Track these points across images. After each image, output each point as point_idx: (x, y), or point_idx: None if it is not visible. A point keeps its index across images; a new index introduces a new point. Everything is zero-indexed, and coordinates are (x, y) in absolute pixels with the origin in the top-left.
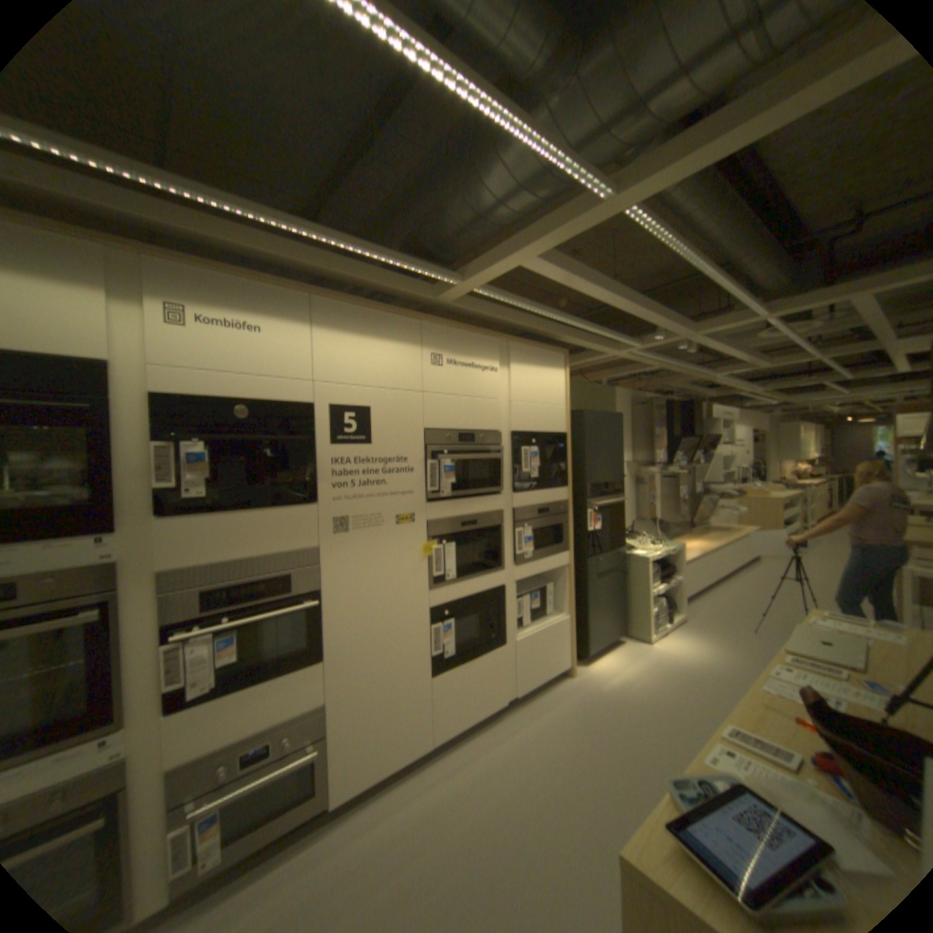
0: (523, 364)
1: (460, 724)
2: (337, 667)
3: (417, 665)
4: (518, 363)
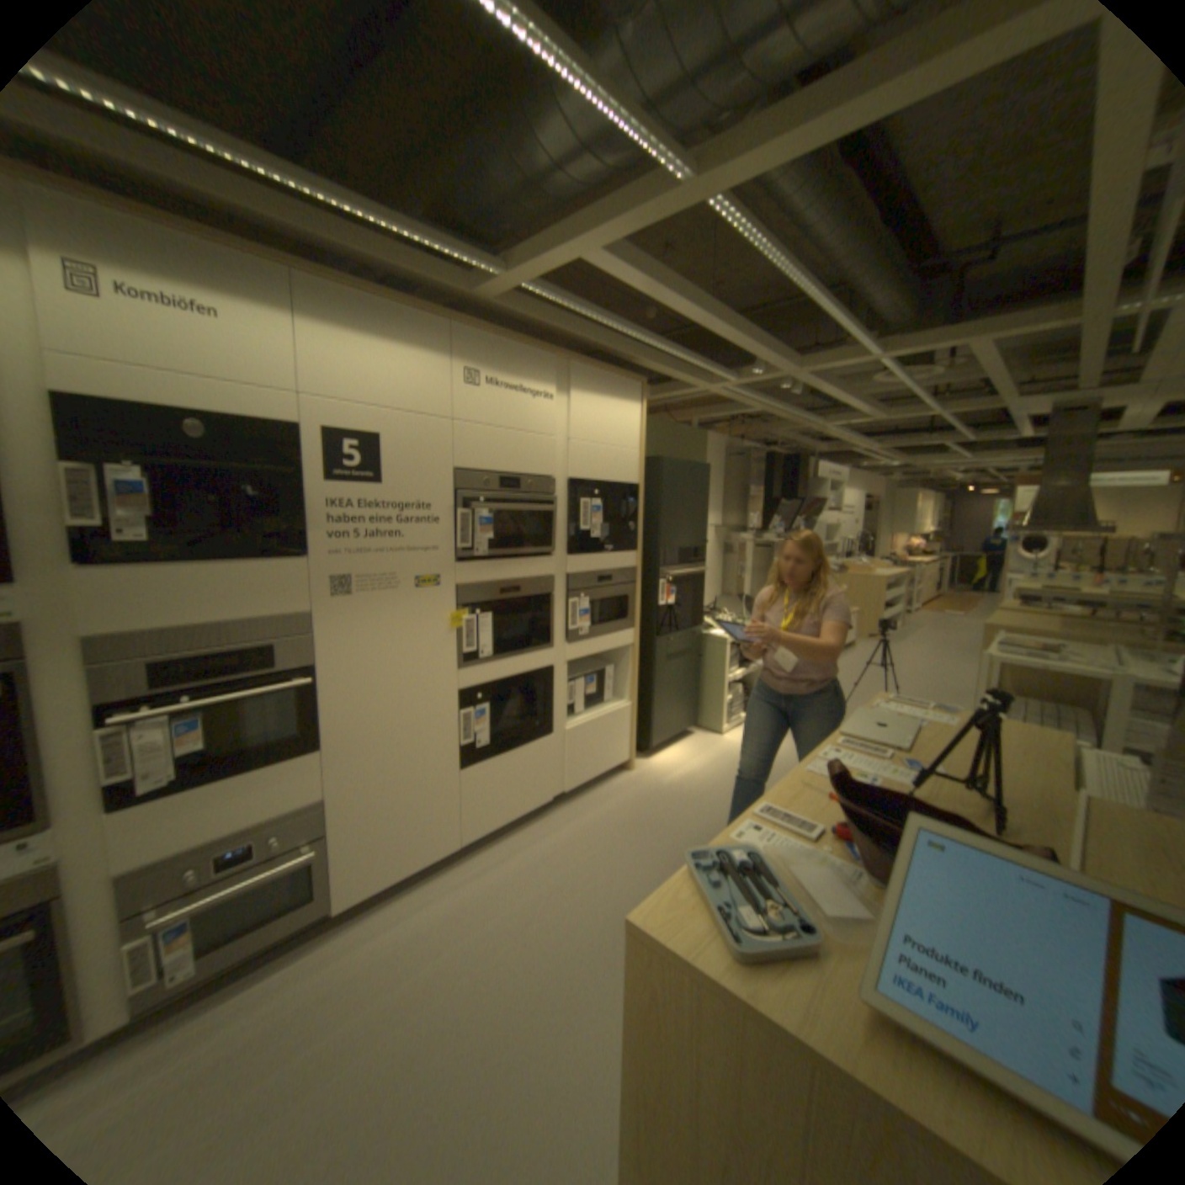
0: (587, 393)
1: (493, 821)
2: (338, 757)
3: (441, 756)
4: (580, 391)
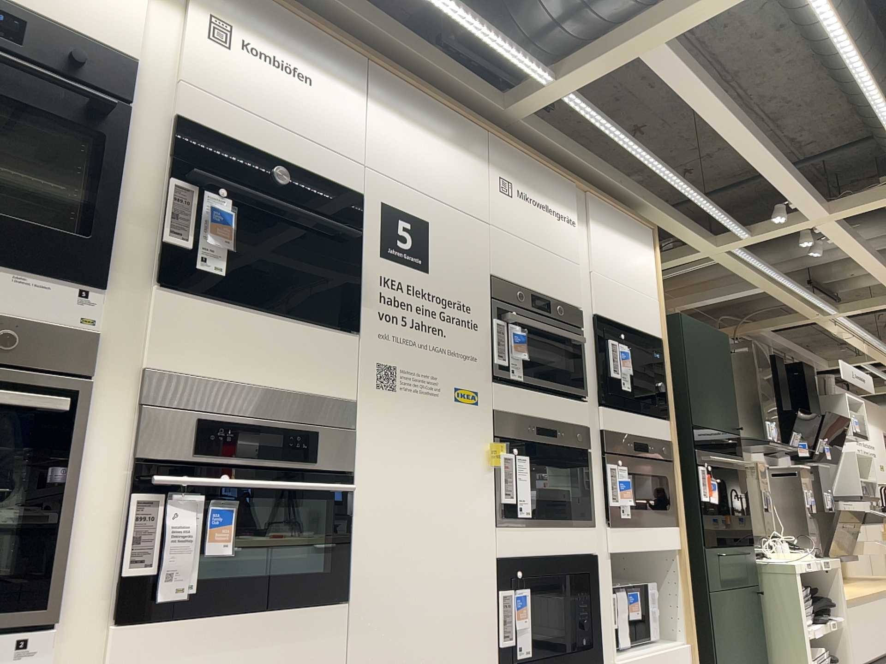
0: (605, 225)
1: None
2: (370, 619)
3: (481, 657)
4: (599, 222)
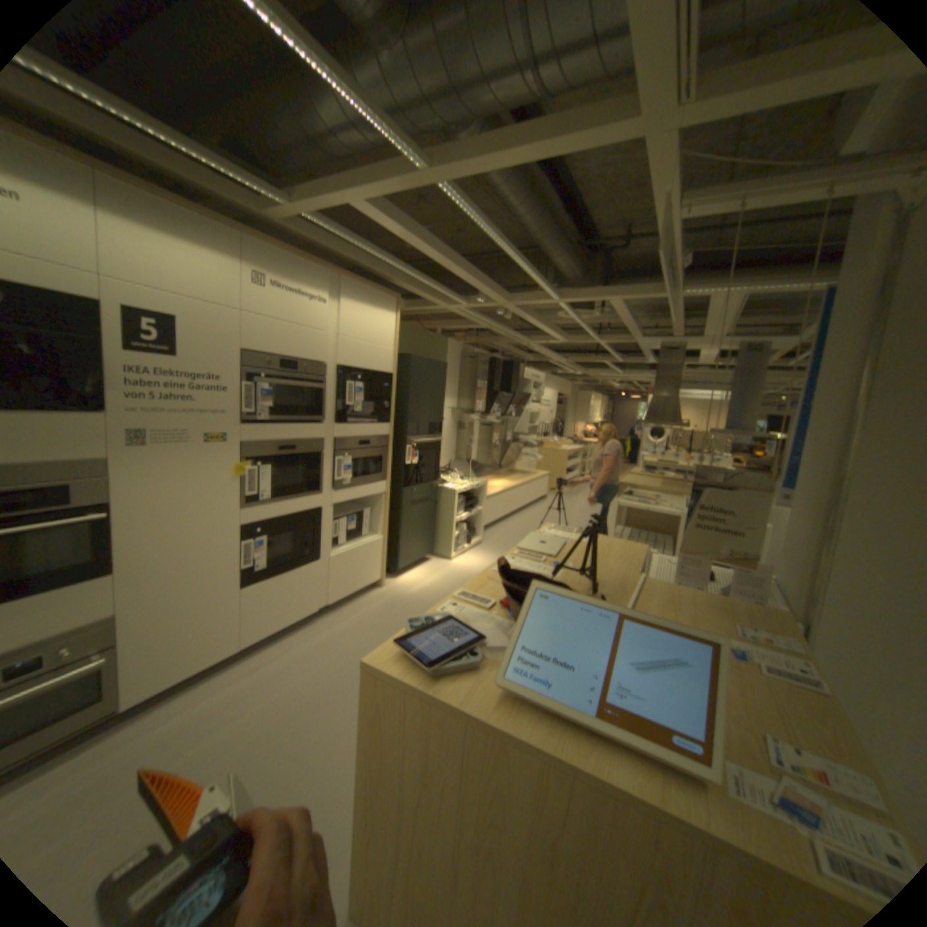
0: (355, 301)
1: (268, 627)
2: (131, 578)
3: (225, 577)
4: (349, 299)
